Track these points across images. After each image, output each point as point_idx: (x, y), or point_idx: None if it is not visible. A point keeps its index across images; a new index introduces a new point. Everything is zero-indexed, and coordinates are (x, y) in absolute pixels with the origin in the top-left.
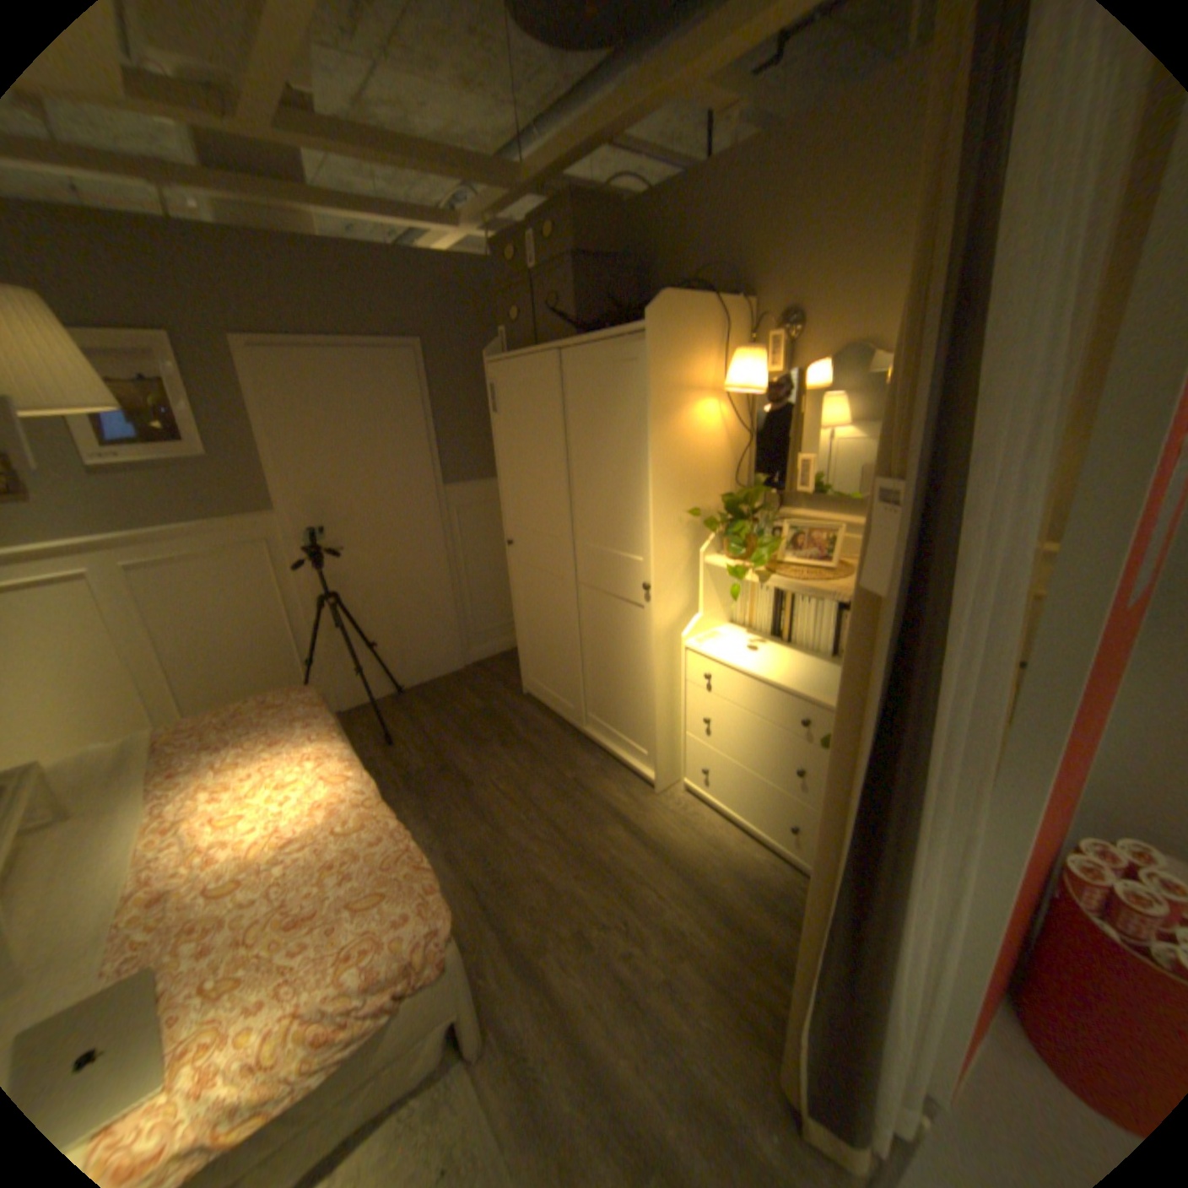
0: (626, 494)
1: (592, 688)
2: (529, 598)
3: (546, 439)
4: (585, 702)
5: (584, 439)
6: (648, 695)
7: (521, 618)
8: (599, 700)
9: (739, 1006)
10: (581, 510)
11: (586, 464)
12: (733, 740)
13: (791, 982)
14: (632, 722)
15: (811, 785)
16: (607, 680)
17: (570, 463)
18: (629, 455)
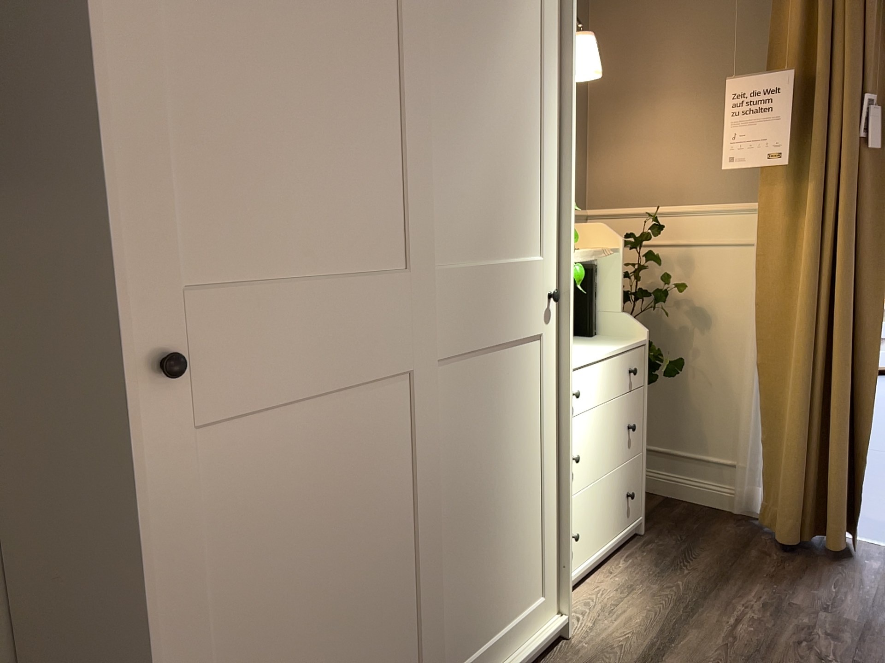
0: (522, 149)
1: (449, 600)
2: (250, 532)
3: (378, 1)
4: (439, 655)
5: (456, 37)
6: (548, 481)
7: (199, 657)
8: (464, 611)
9: (793, 575)
10: (442, 185)
11: (456, 88)
12: (591, 455)
13: (744, 554)
14: (522, 568)
15: (634, 431)
16: (482, 537)
17: (426, 78)
18: (528, 85)
